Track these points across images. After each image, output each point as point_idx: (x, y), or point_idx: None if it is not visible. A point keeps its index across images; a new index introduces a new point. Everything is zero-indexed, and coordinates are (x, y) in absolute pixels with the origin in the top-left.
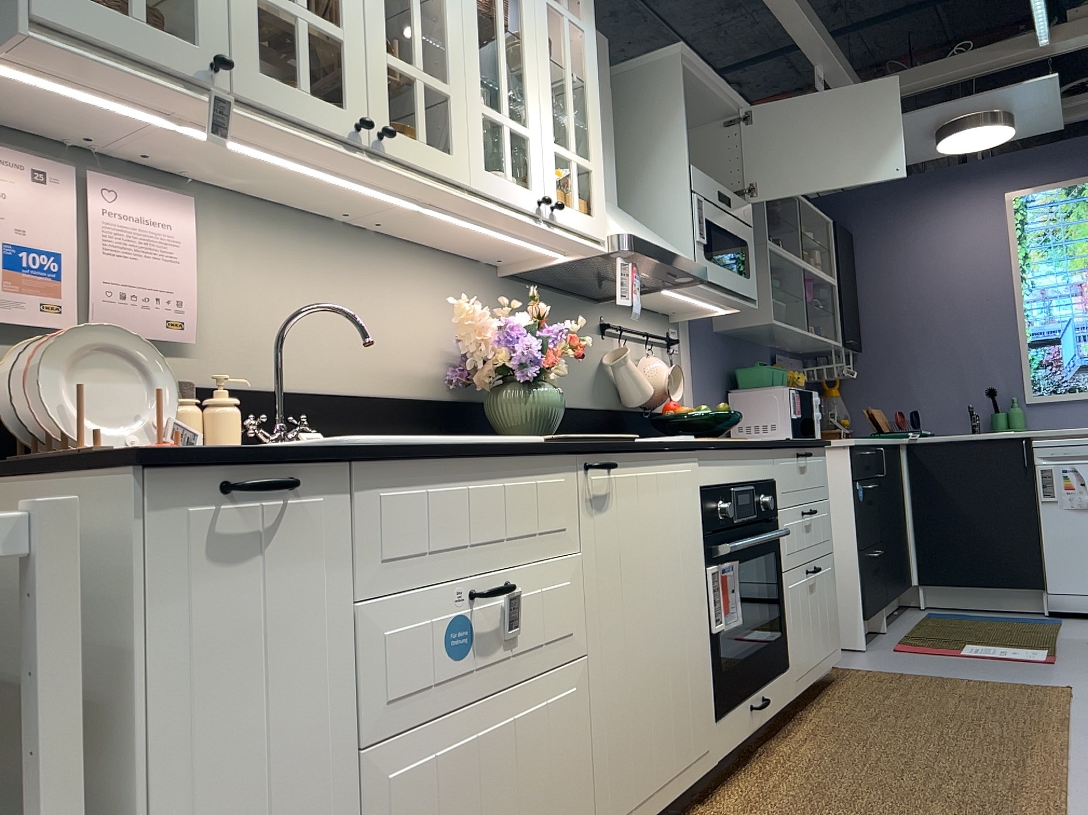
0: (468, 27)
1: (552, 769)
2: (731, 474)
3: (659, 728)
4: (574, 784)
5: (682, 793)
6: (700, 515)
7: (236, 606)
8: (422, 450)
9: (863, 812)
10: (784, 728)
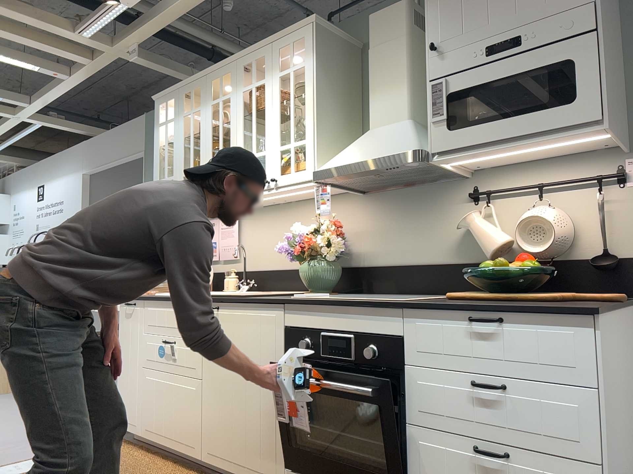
0: (237, 129)
1: (185, 410)
2: (321, 322)
3: (236, 436)
4: (192, 422)
5: None
6: (285, 343)
7: (128, 327)
8: (153, 298)
9: None
10: None
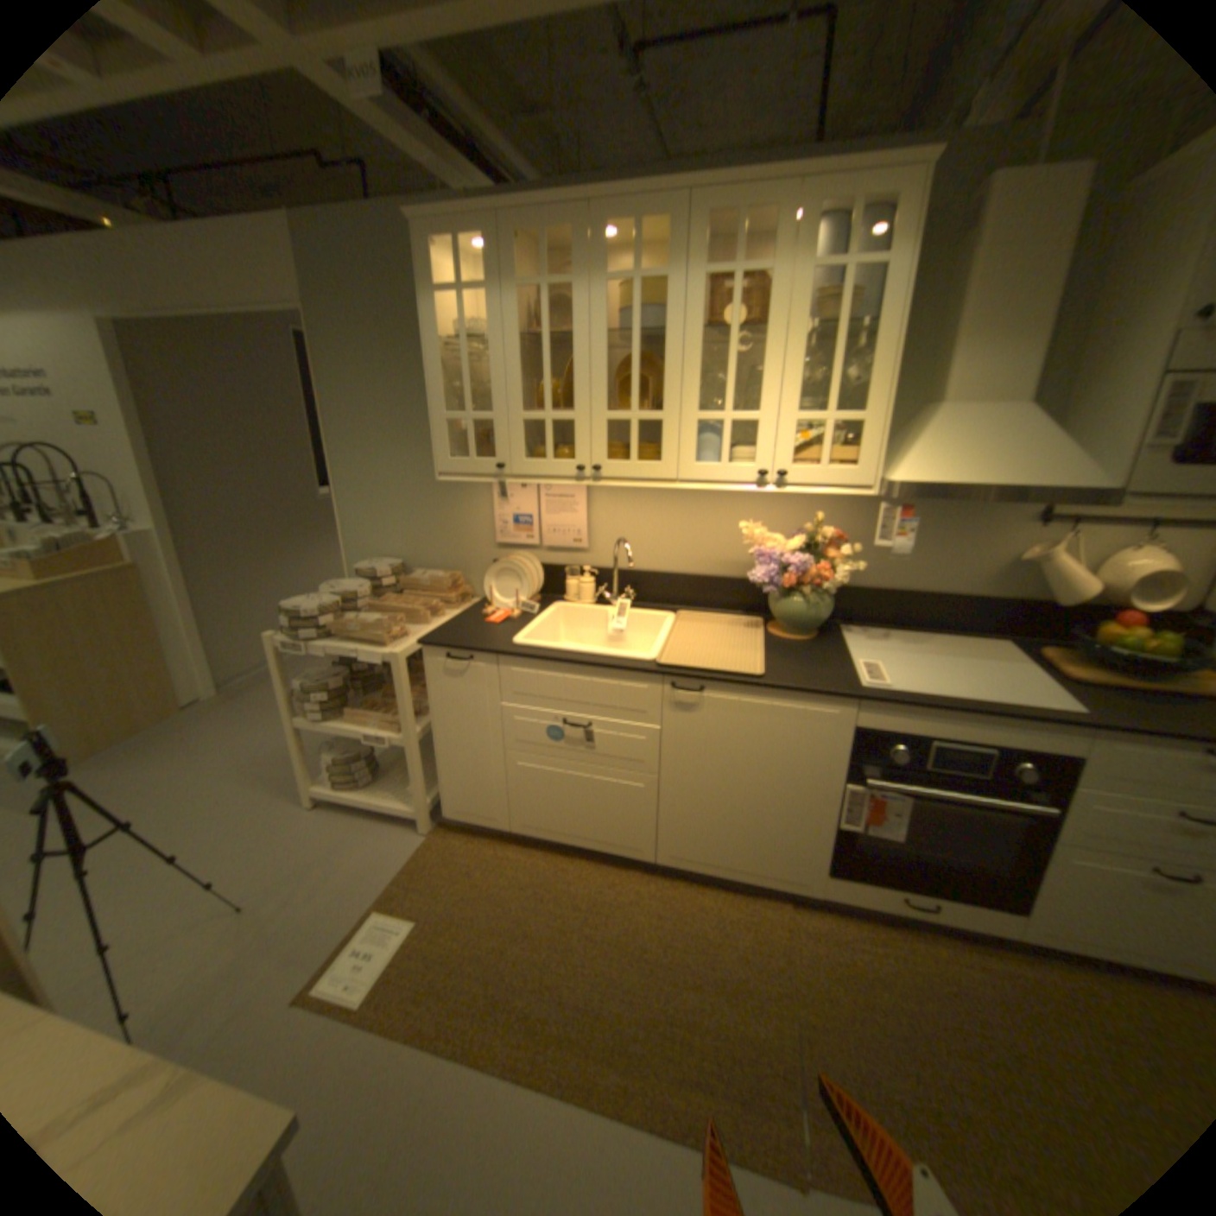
0: (687, 355)
1: (619, 809)
2: (934, 730)
3: (735, 843)
4: (637, 824)
5: (761, 887)
6: (852, 746)
7: (456, 691)
8: (531, 657)
9: (857, 1019)
10: (1001, 952)
